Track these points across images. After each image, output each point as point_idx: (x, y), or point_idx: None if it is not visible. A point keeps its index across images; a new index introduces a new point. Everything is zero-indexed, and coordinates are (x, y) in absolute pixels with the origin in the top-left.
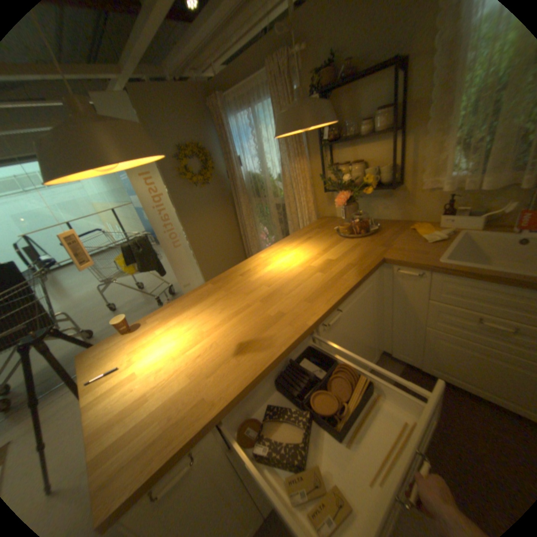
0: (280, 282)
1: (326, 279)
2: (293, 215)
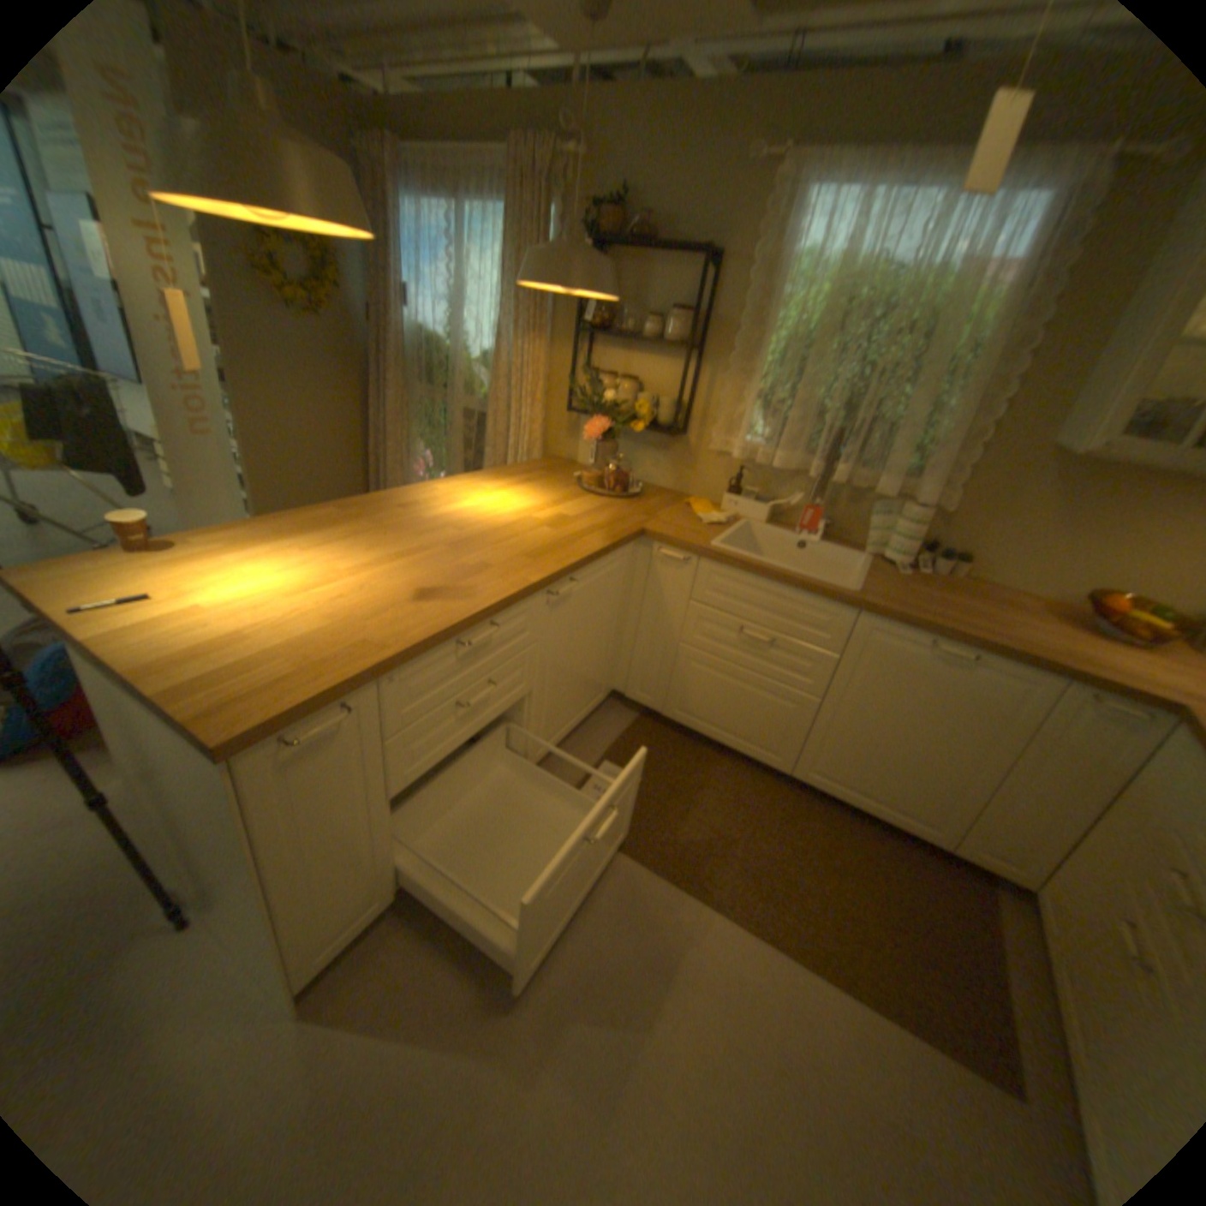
0: (481, 530)
1: (557, 537)
2: (499, 440)
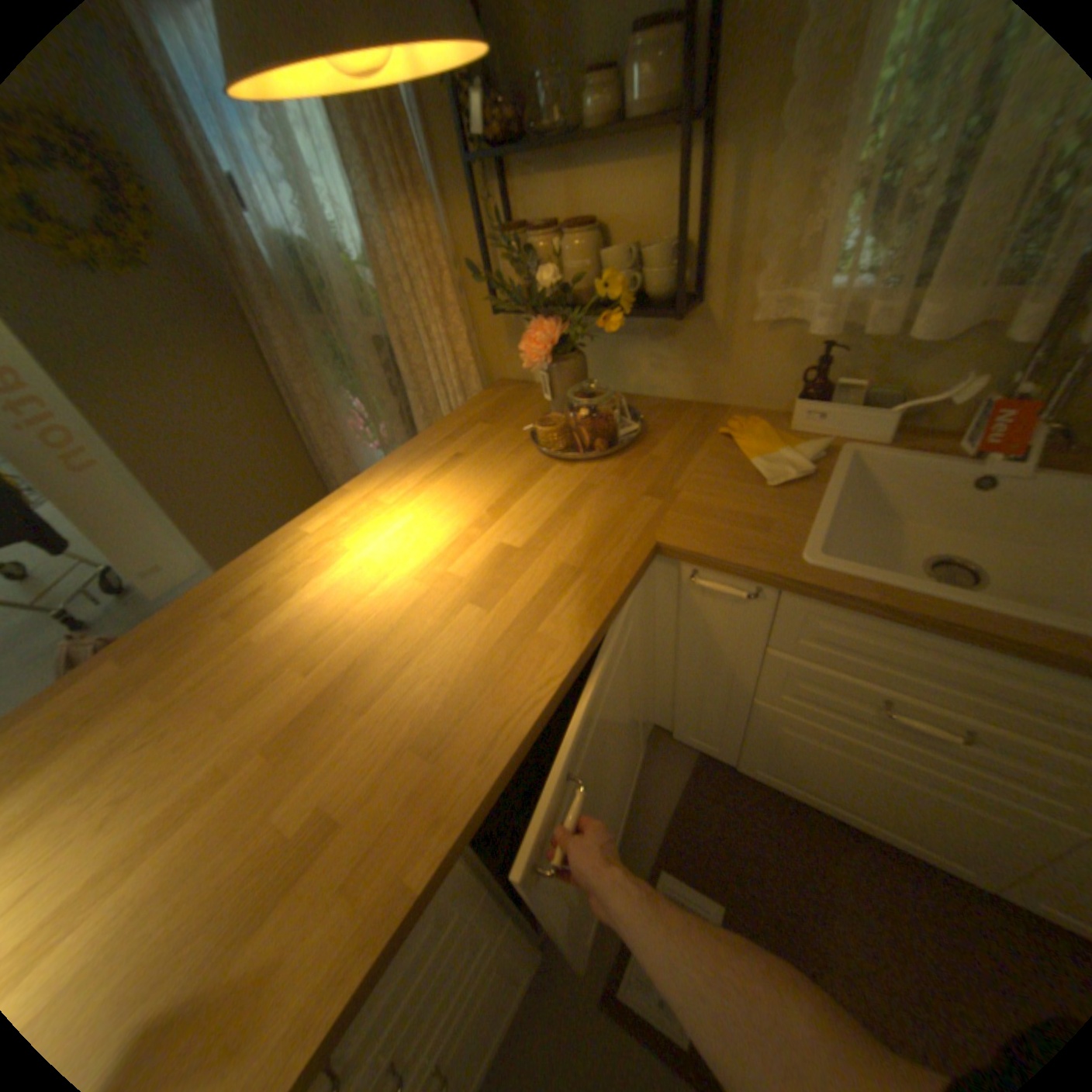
0: (350, 653)
1: (492, 635)
2: (423, 373)
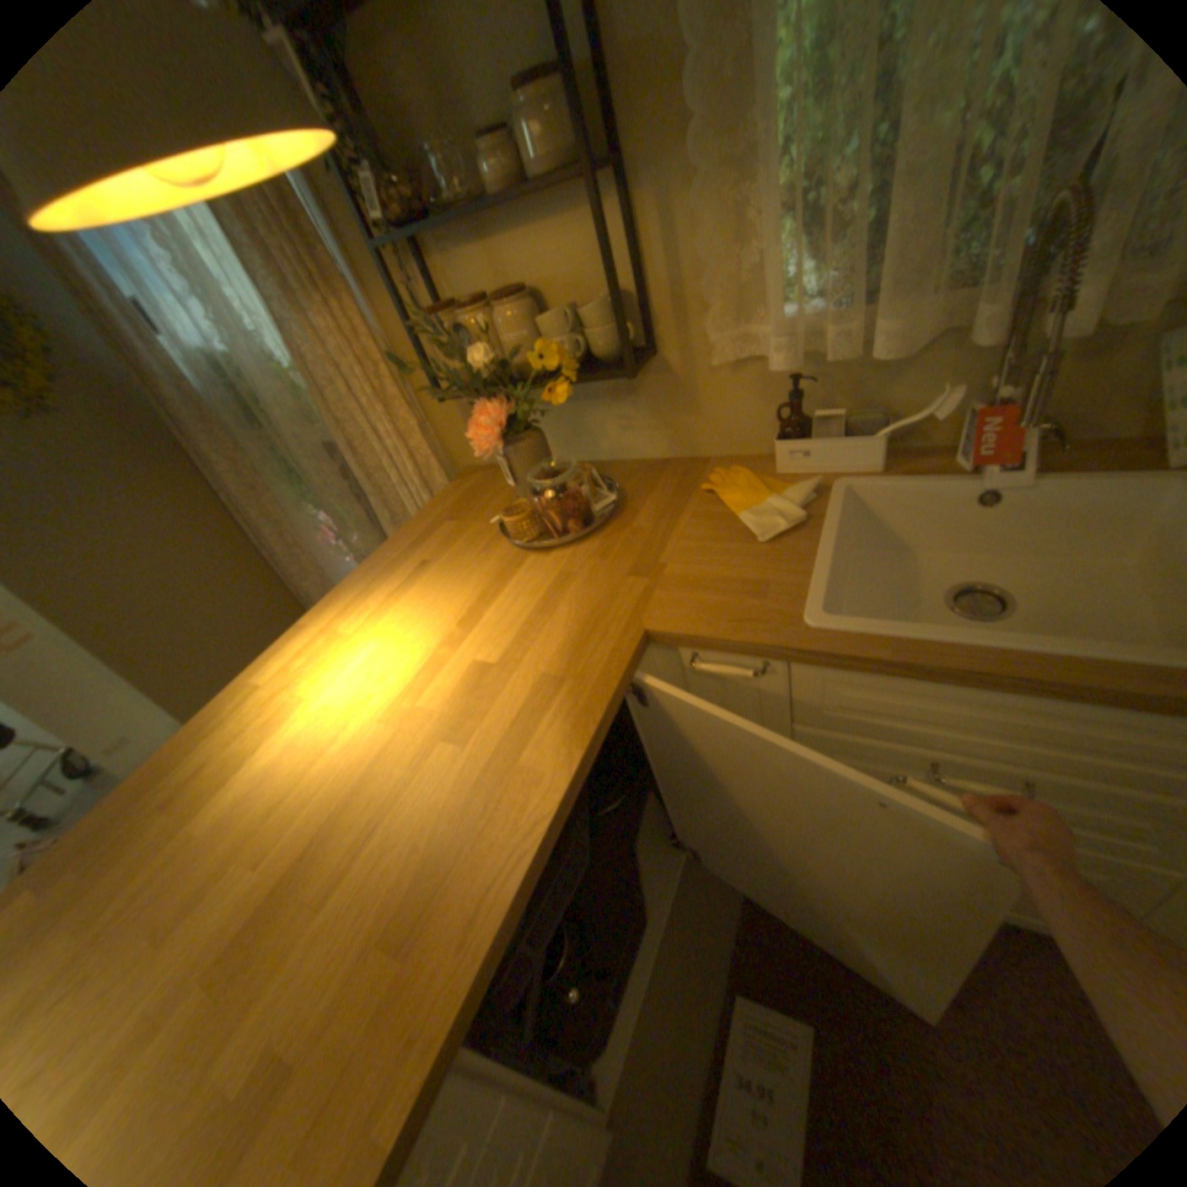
0: (302, 831)
1: (465, 778)
2: (379, 475)
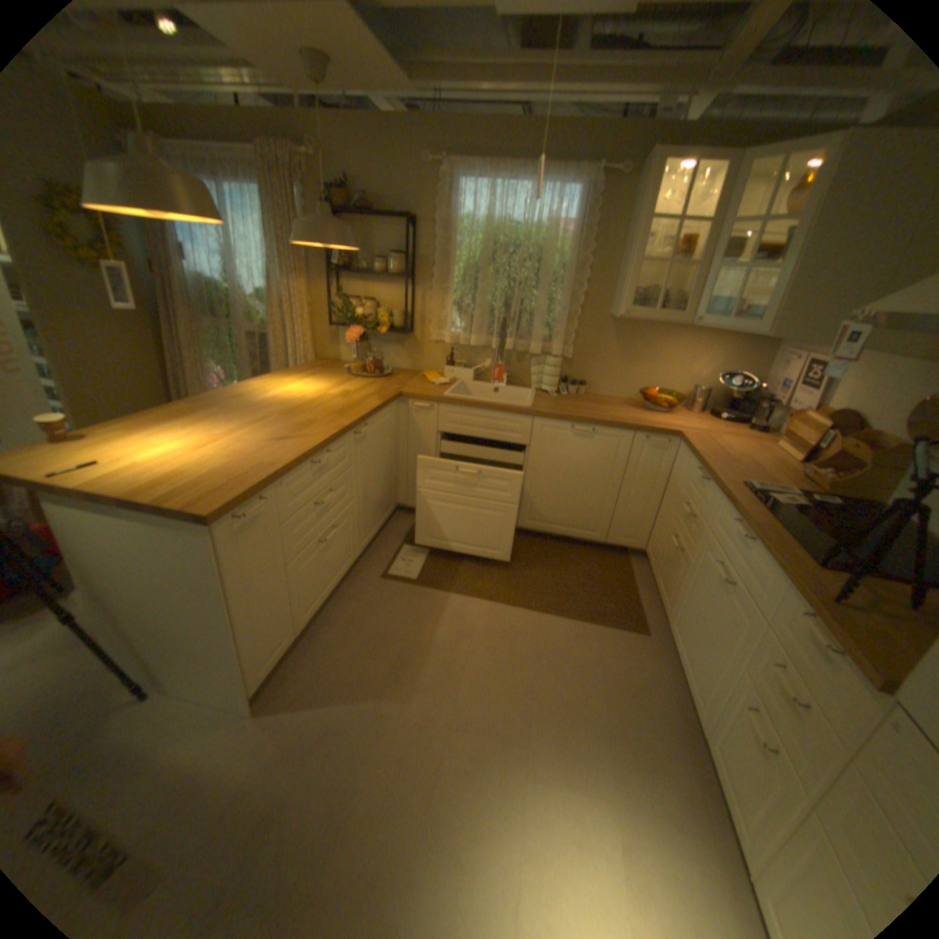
0: (297, 404)
1: (349, 403)
2: (279, 352)
